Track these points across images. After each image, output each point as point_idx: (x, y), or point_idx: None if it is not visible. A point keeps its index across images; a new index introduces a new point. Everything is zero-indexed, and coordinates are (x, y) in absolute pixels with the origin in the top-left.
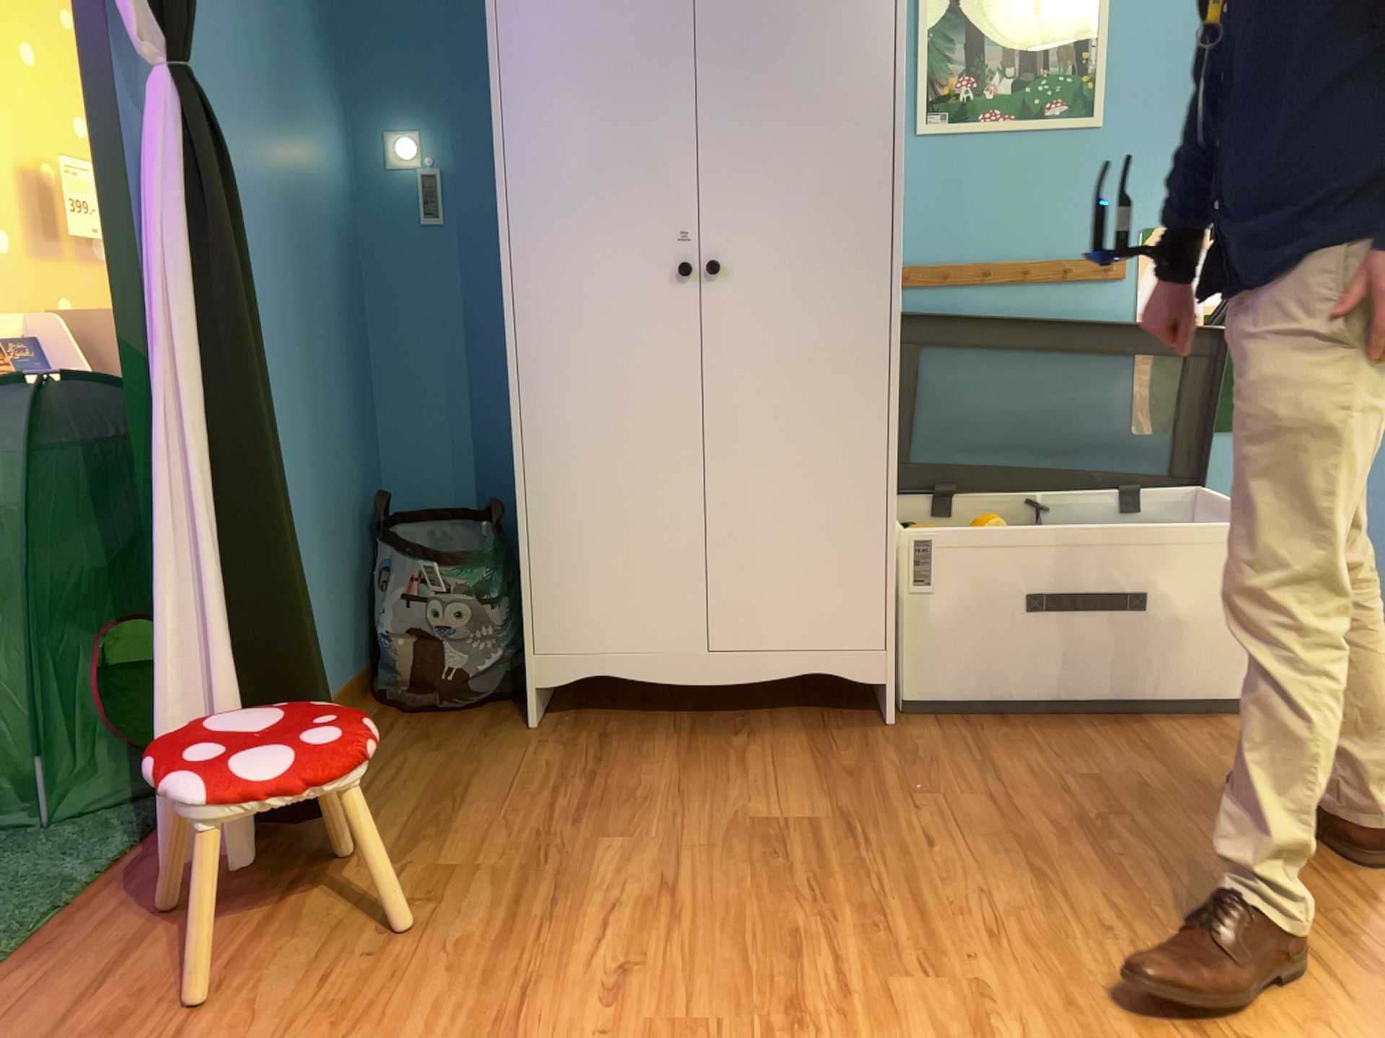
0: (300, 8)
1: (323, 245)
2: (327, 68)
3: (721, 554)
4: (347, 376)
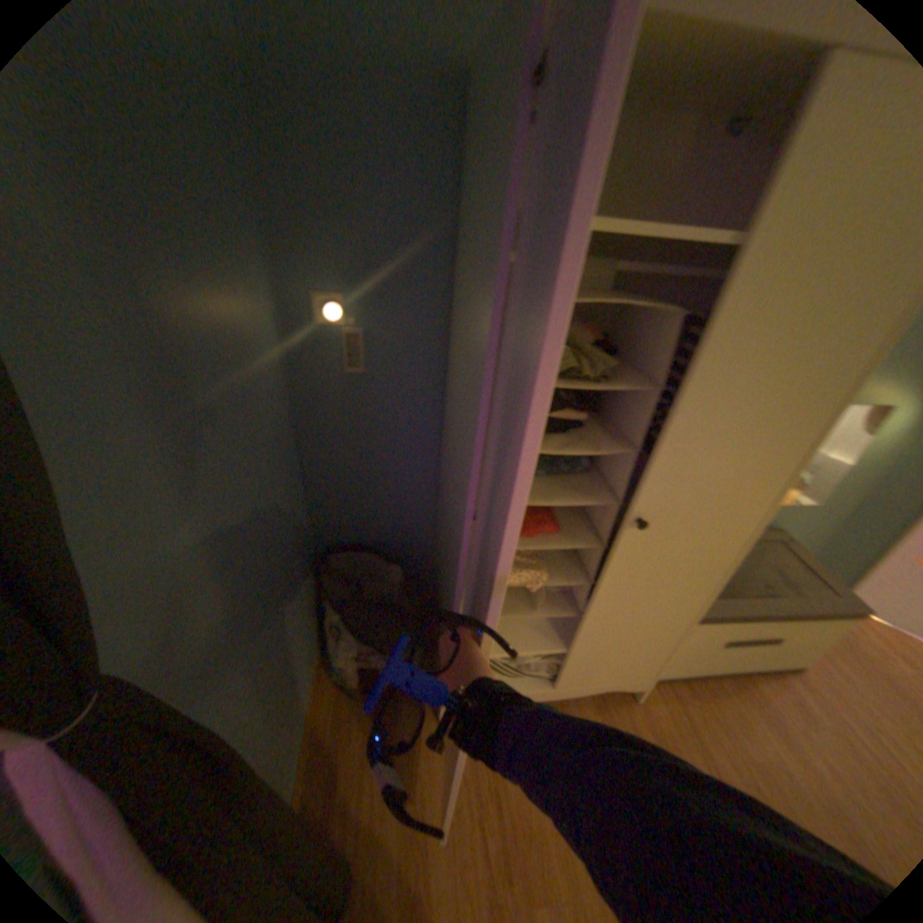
0: (217, 193)
1: (269, 435)
2: (249, 246)
3: (576, 650)
4: (294, 508)
